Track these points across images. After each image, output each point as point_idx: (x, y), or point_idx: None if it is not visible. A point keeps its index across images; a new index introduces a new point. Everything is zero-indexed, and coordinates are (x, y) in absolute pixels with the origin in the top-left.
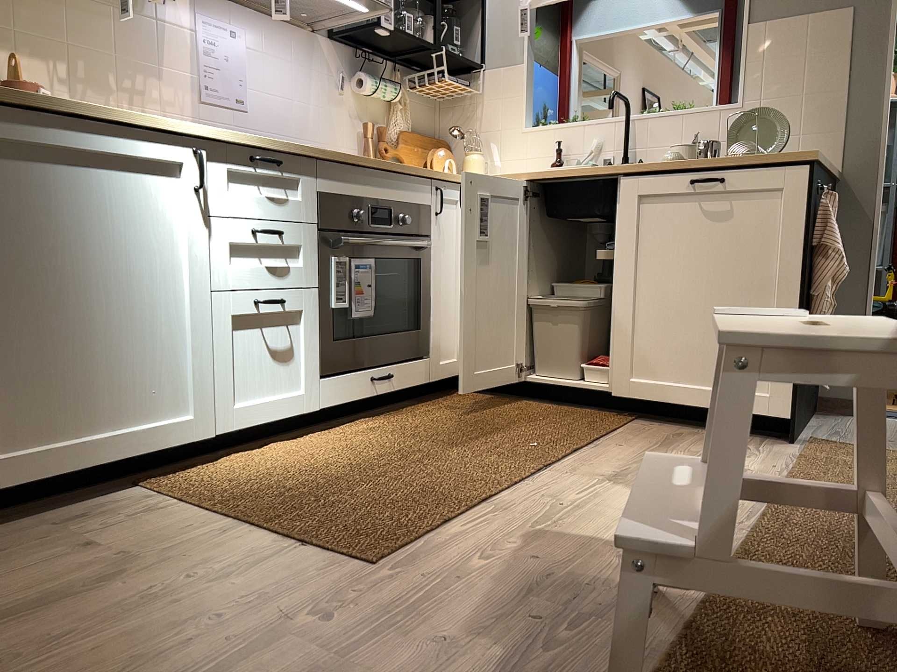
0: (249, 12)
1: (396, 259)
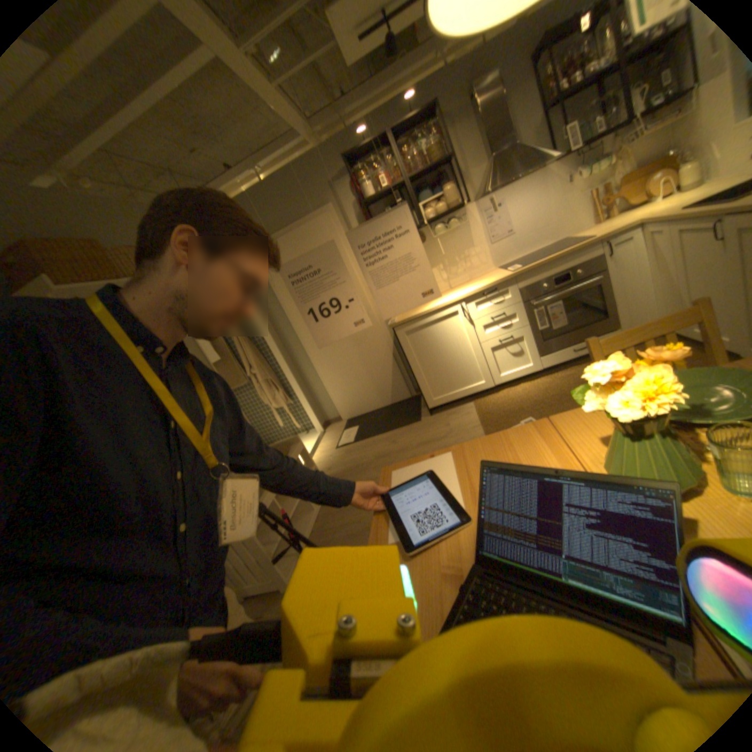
0: (507, 183)
1: (584, 289)
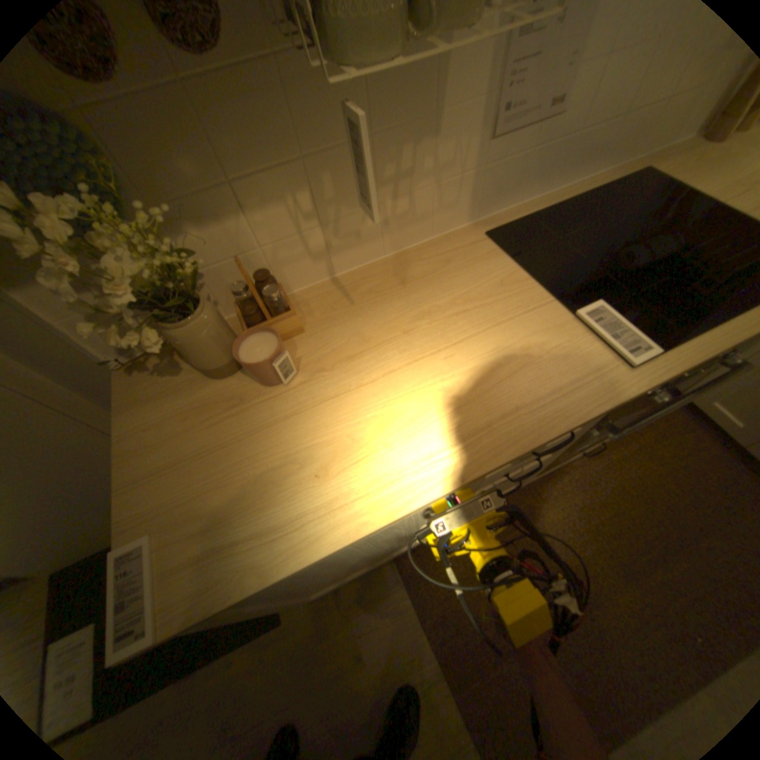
0: None
1: None
